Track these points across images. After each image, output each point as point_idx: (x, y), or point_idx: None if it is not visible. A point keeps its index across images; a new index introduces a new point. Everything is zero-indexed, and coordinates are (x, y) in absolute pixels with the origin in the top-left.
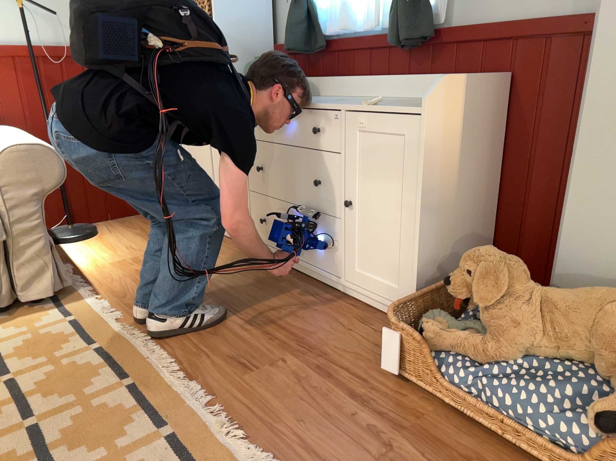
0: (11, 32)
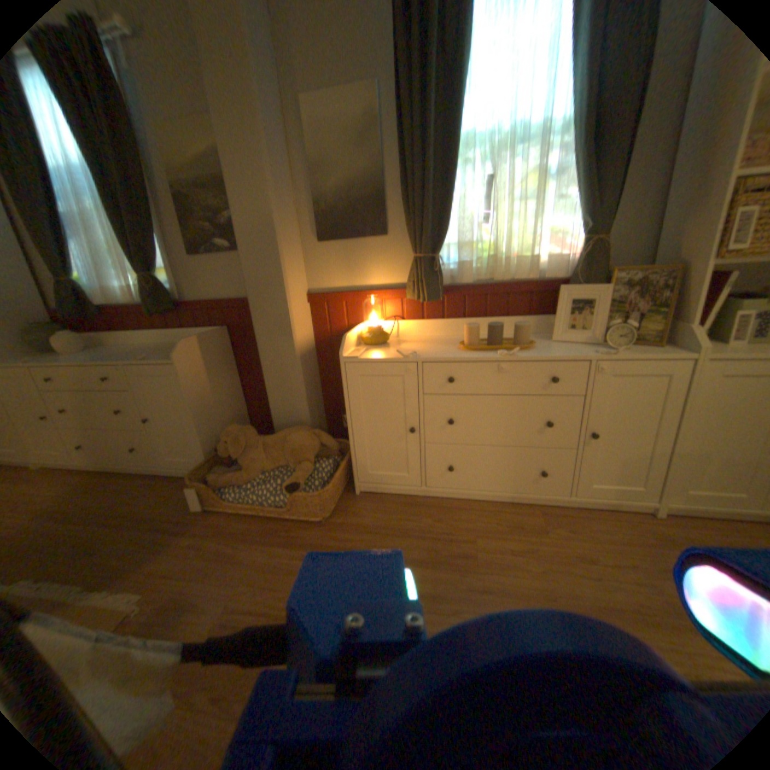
0: None
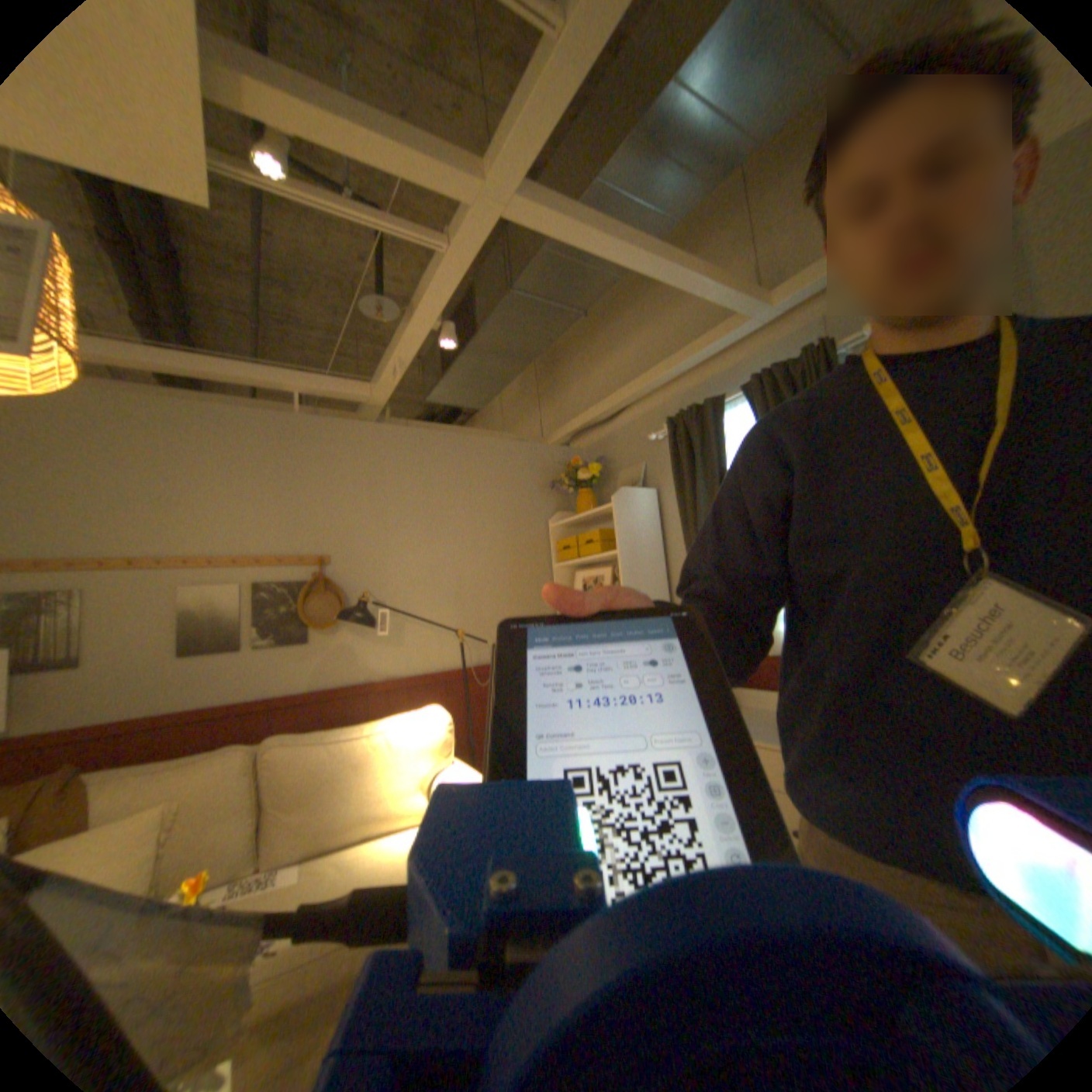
0: (444, 658)
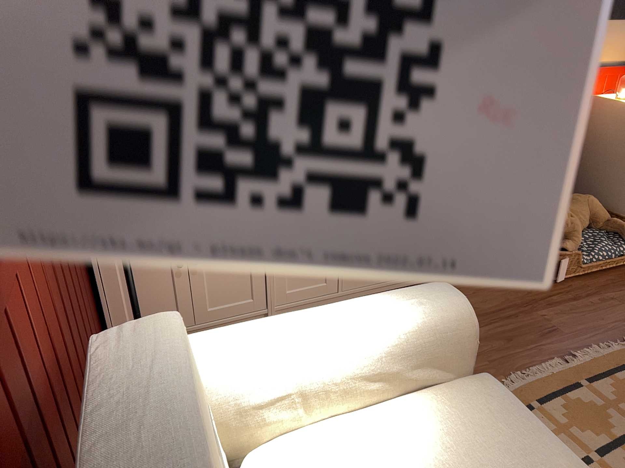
0: None
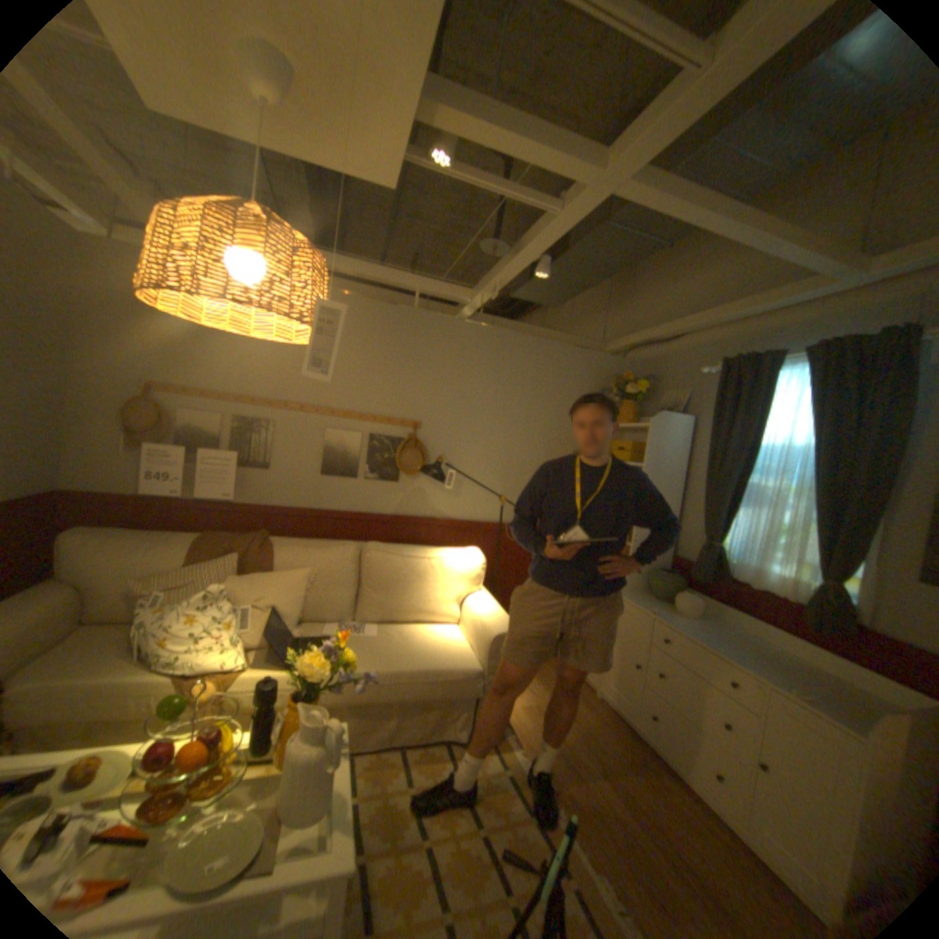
0: (486, 513)
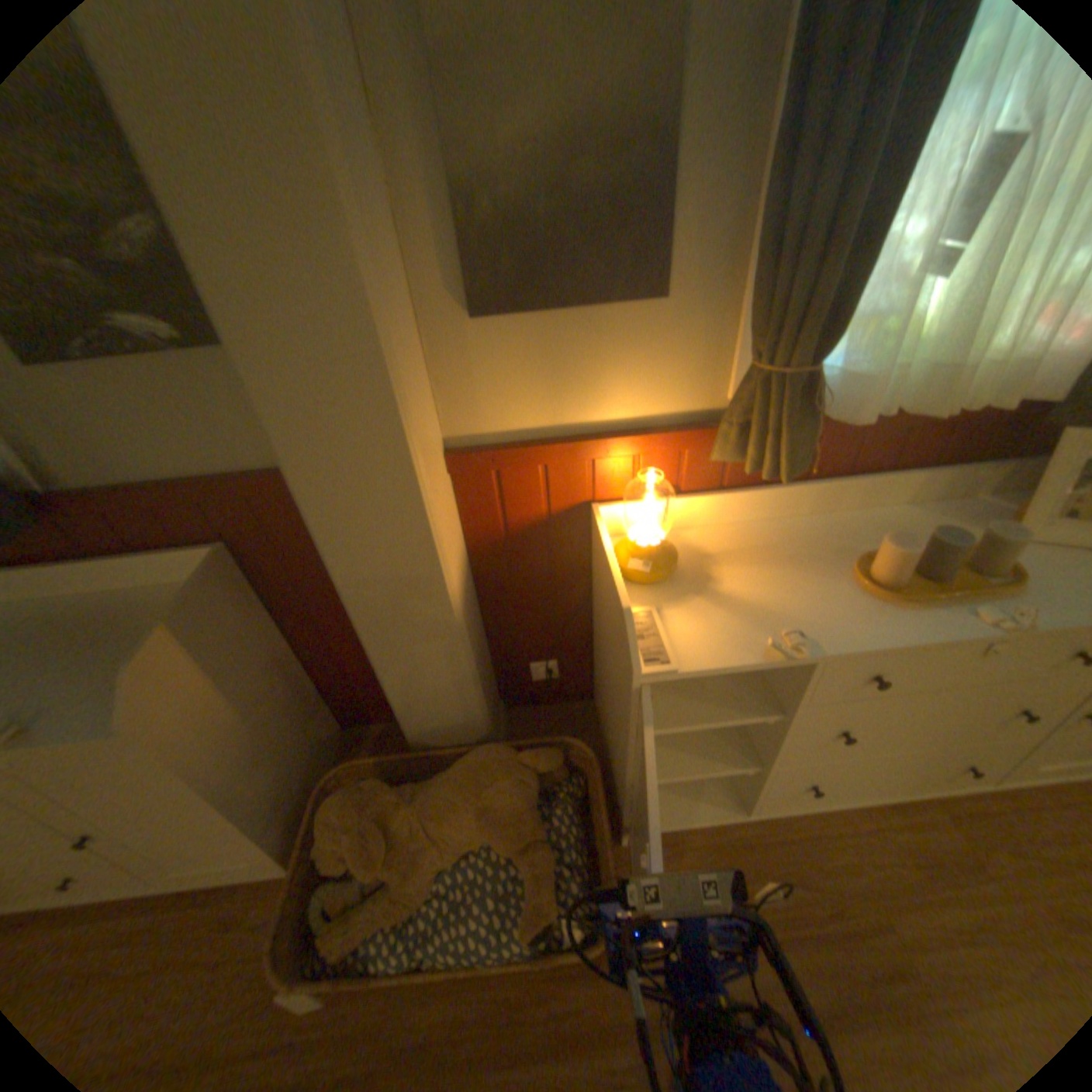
0: None
